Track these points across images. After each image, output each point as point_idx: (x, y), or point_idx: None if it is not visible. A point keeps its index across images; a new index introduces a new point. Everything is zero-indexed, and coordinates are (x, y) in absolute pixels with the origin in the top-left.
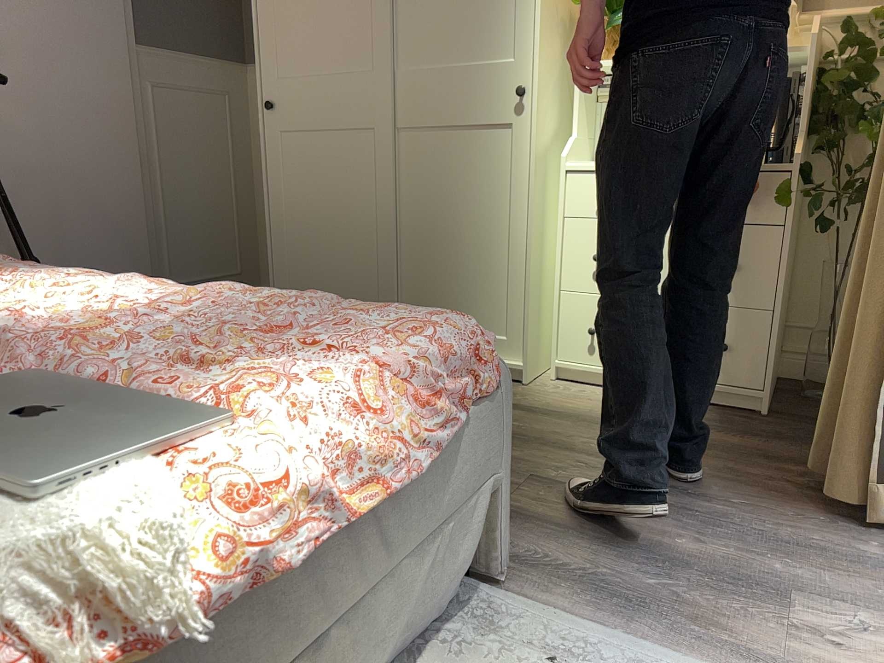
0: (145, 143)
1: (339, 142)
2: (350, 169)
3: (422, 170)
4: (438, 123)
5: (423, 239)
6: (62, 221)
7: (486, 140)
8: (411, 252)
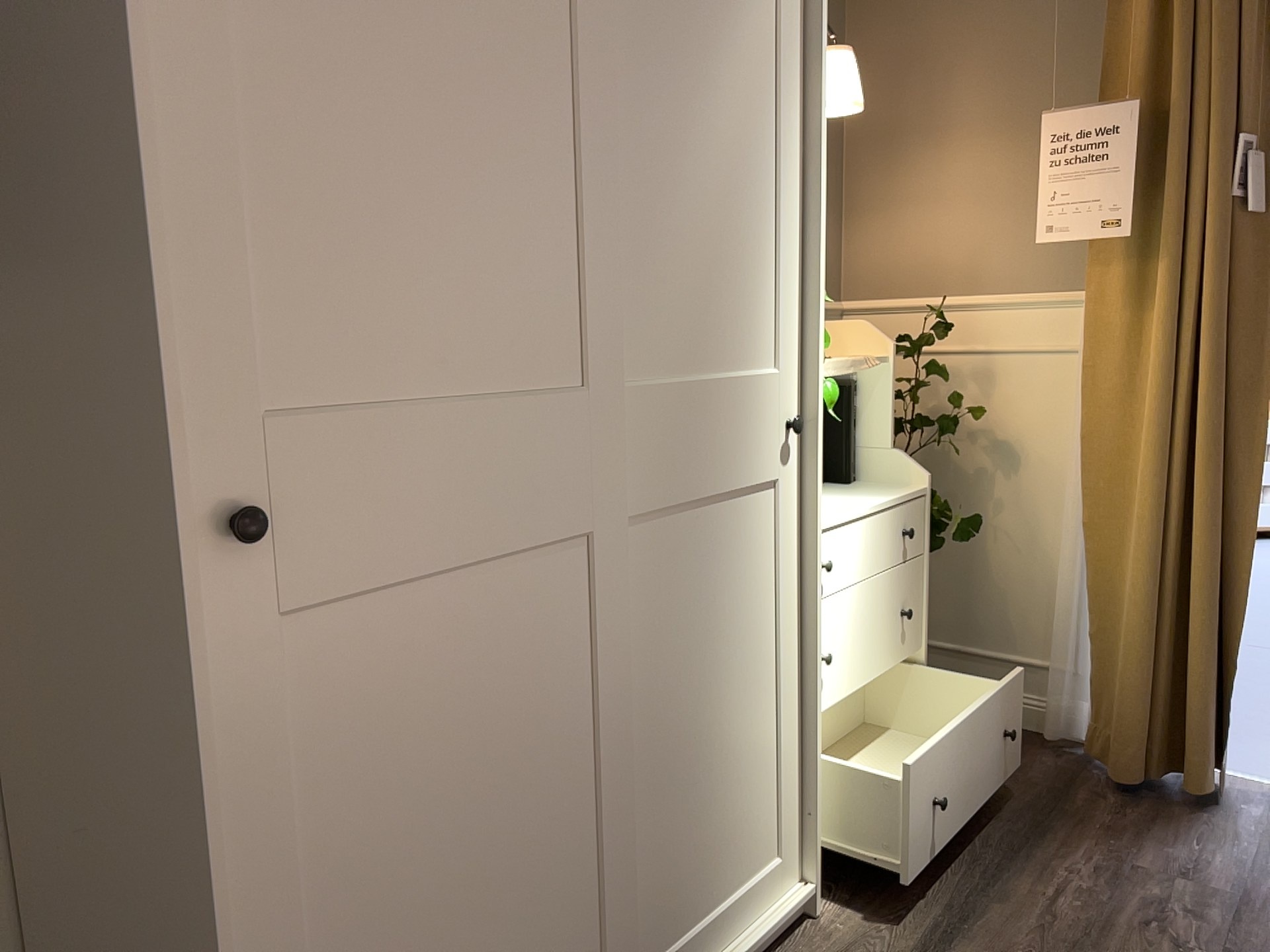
0: None
1: (498, 588)
2: (532, 656)
3: (662, 601)
4: (689, 494)
5: (664, 757)
6: None
7: (750, 513)
8: (644, 800)
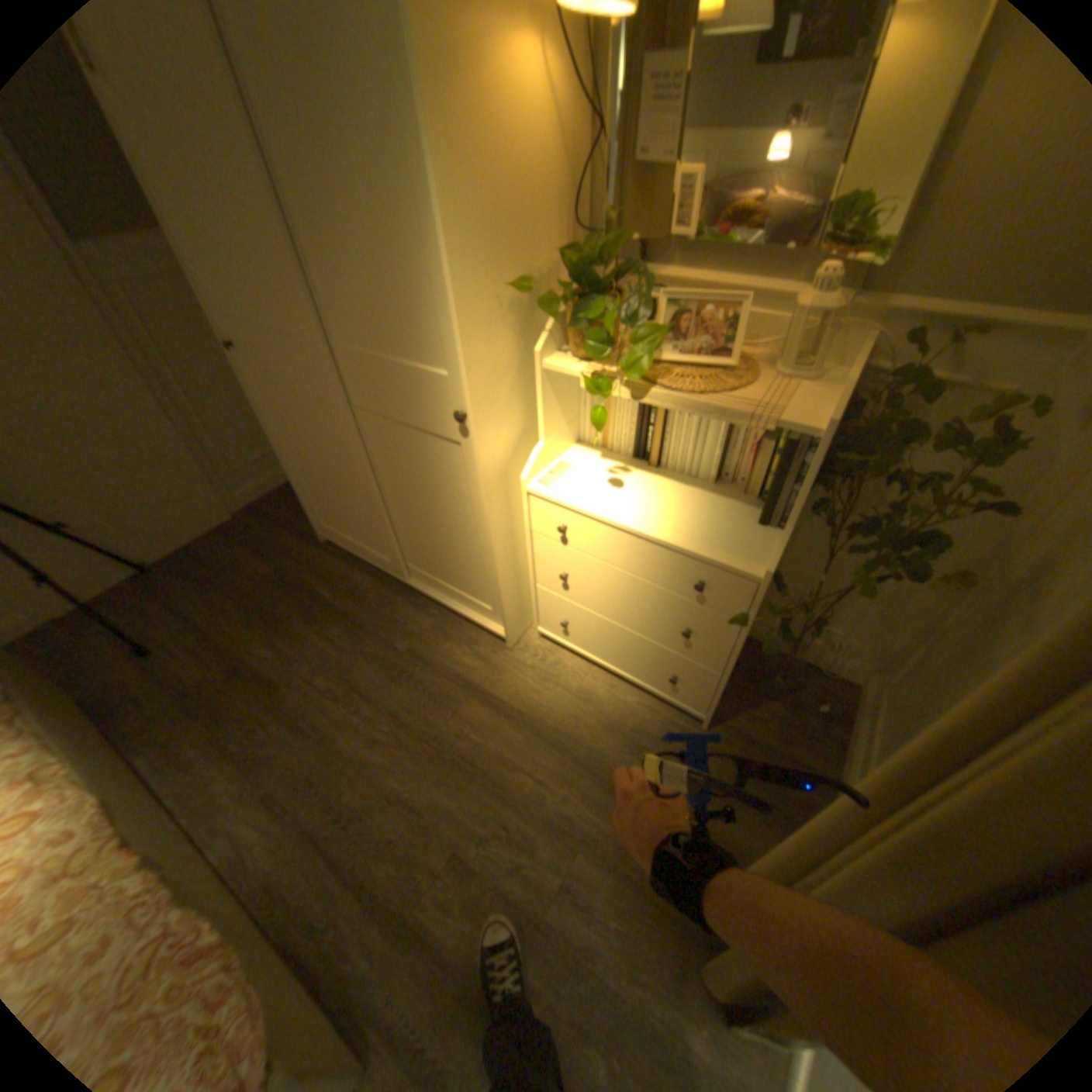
0: (140, 359)
1: (306, 404)
2: (326, 434)
3: (390, 455)
4: (390, 417)
5: (408, 513)
6: (80, 470)
7: (440, 450)
8: (401, 519)
